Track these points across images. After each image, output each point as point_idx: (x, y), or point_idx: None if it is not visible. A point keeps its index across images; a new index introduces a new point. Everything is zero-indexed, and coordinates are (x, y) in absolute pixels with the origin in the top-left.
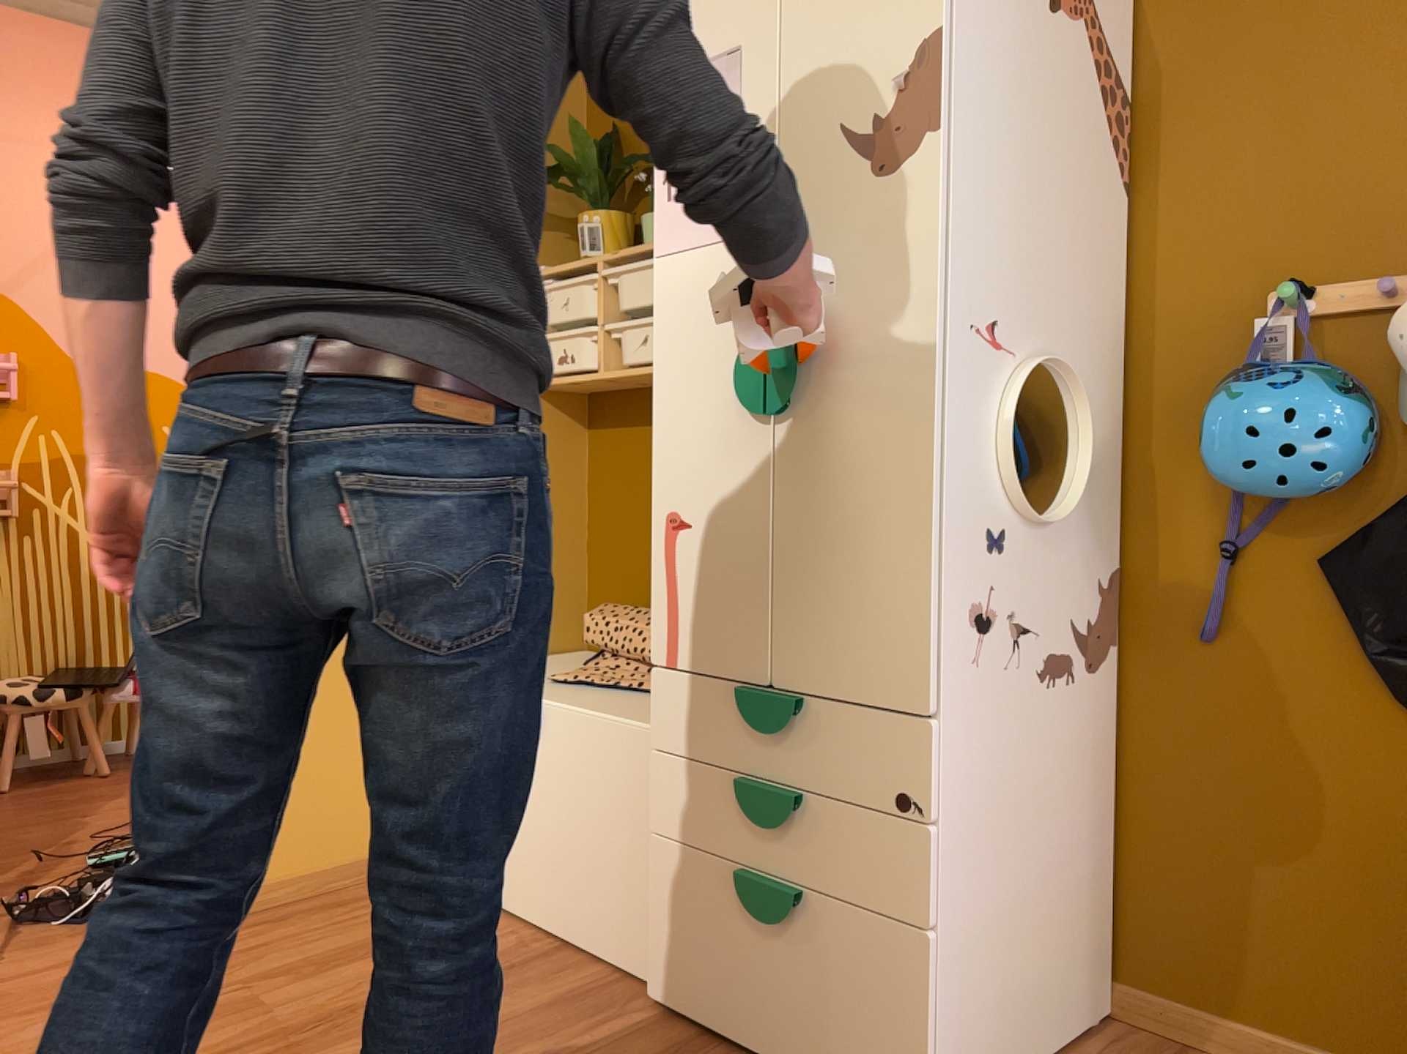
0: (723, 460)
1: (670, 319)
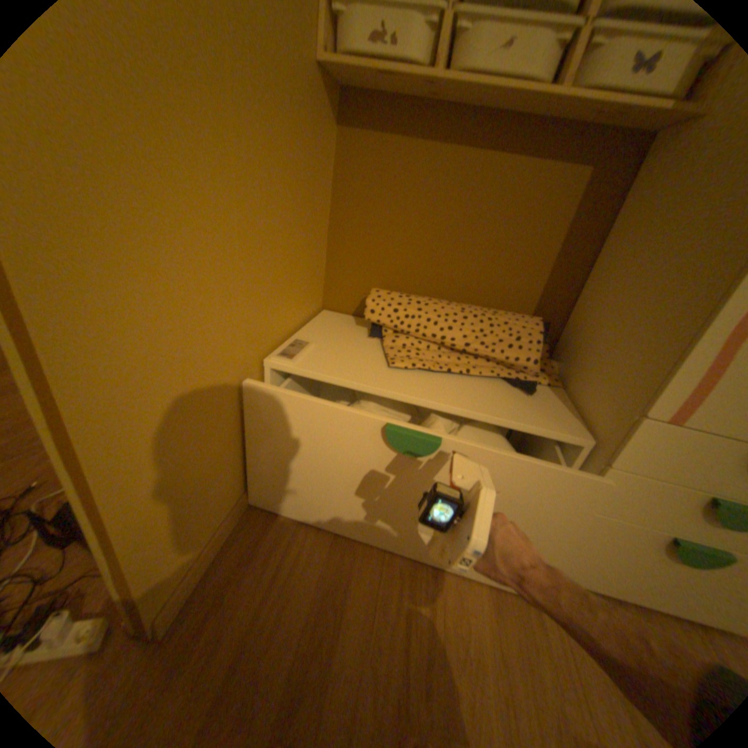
0: None
1: None
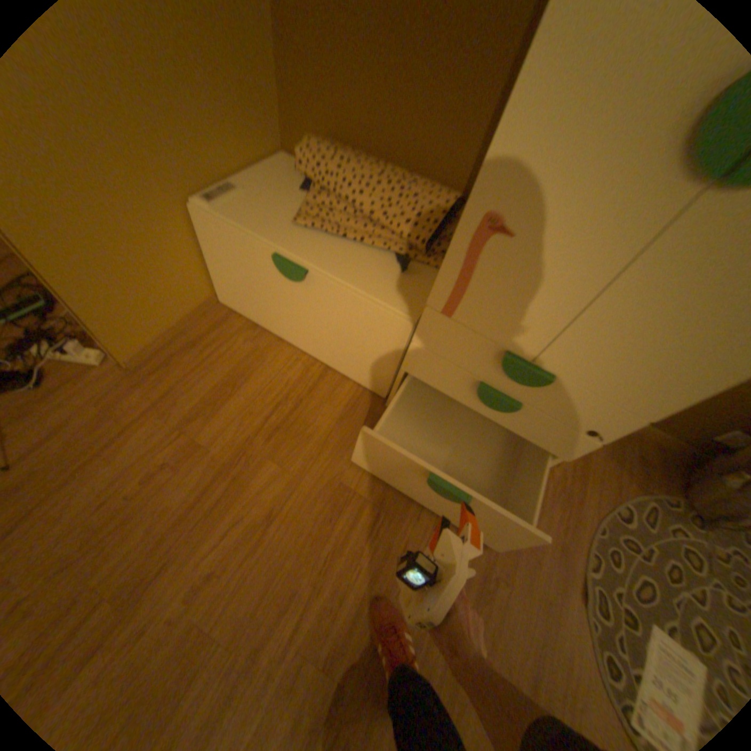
0: (597, 195)
1: None
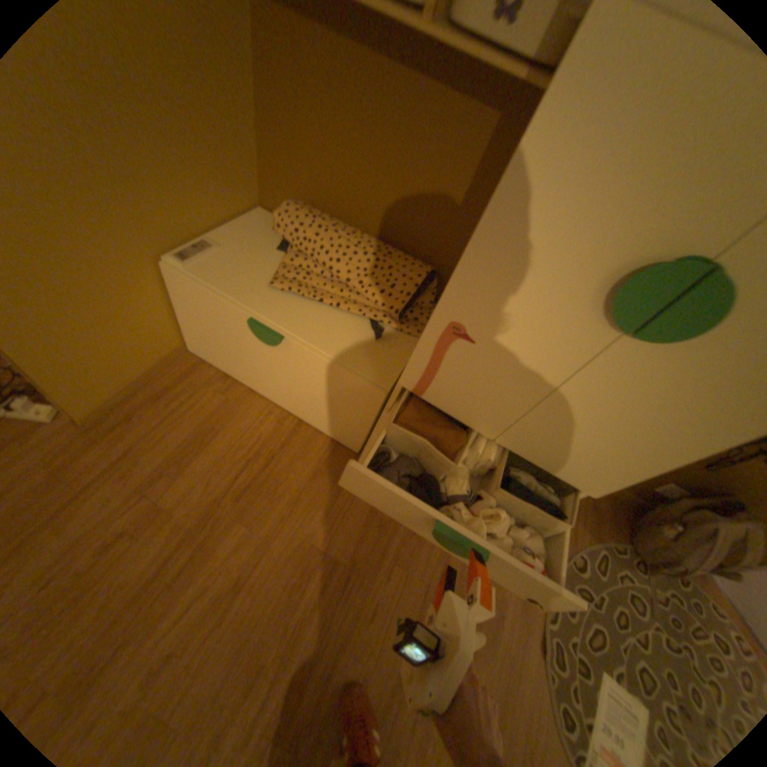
0: (542, 325)
1: (570, 134)
